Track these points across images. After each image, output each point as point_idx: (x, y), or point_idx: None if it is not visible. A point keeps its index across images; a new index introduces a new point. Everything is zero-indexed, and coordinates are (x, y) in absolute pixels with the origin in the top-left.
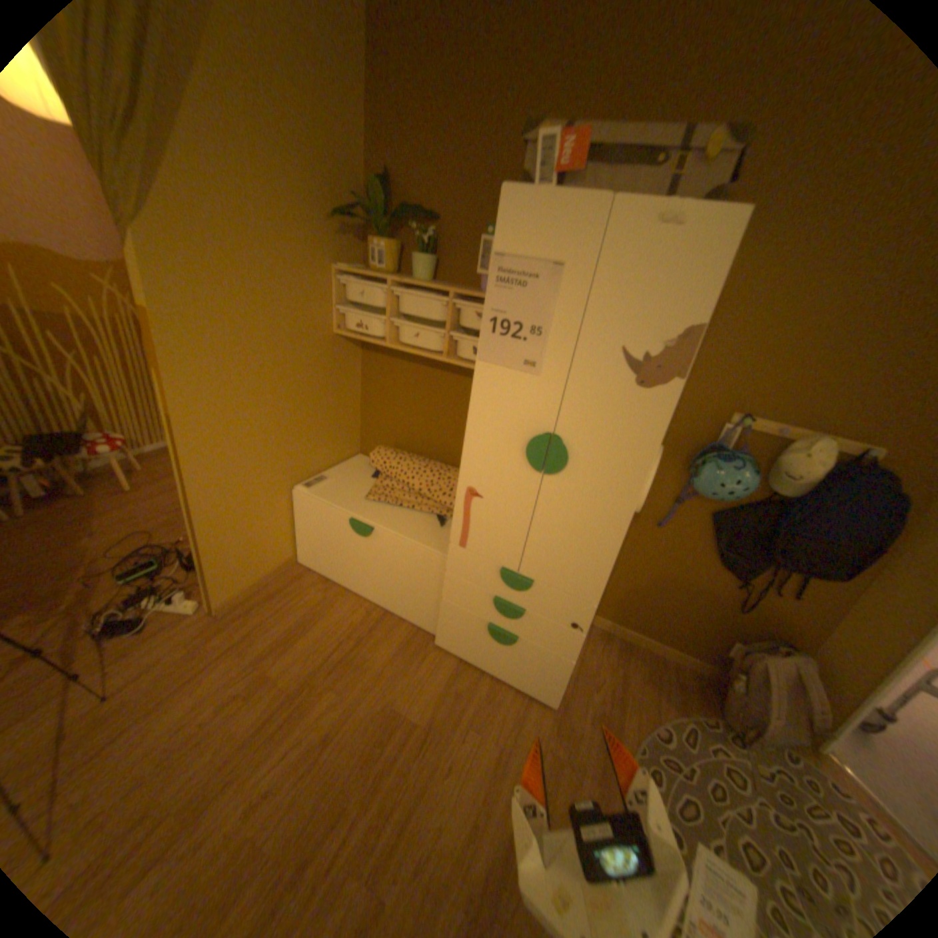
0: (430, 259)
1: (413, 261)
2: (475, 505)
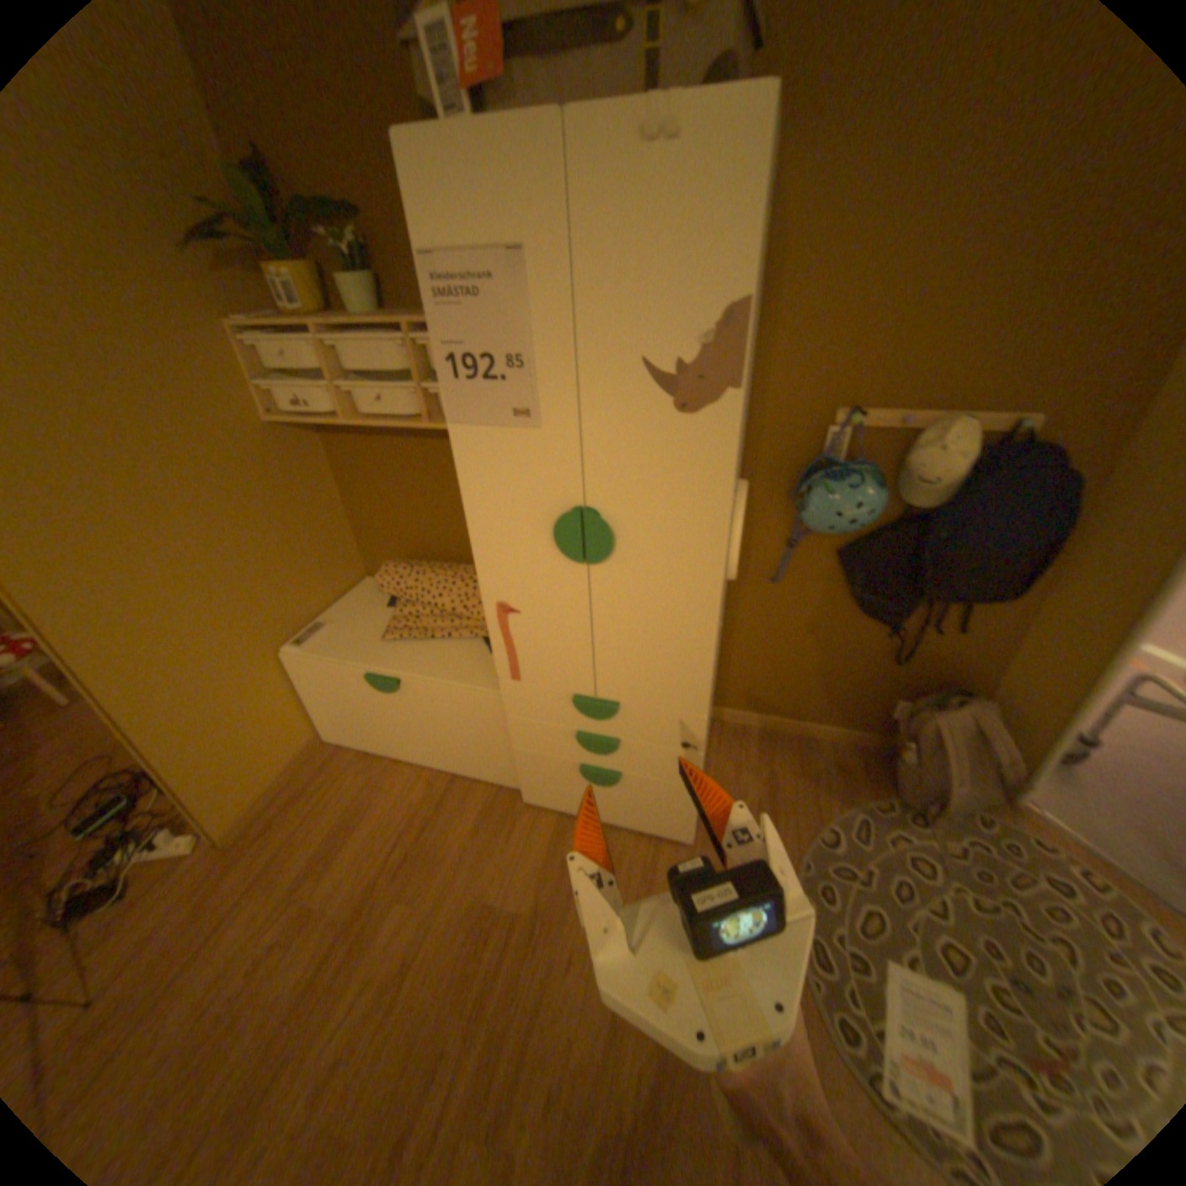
0: (361, 278)
1: (339, 286)
2: (514, 625)
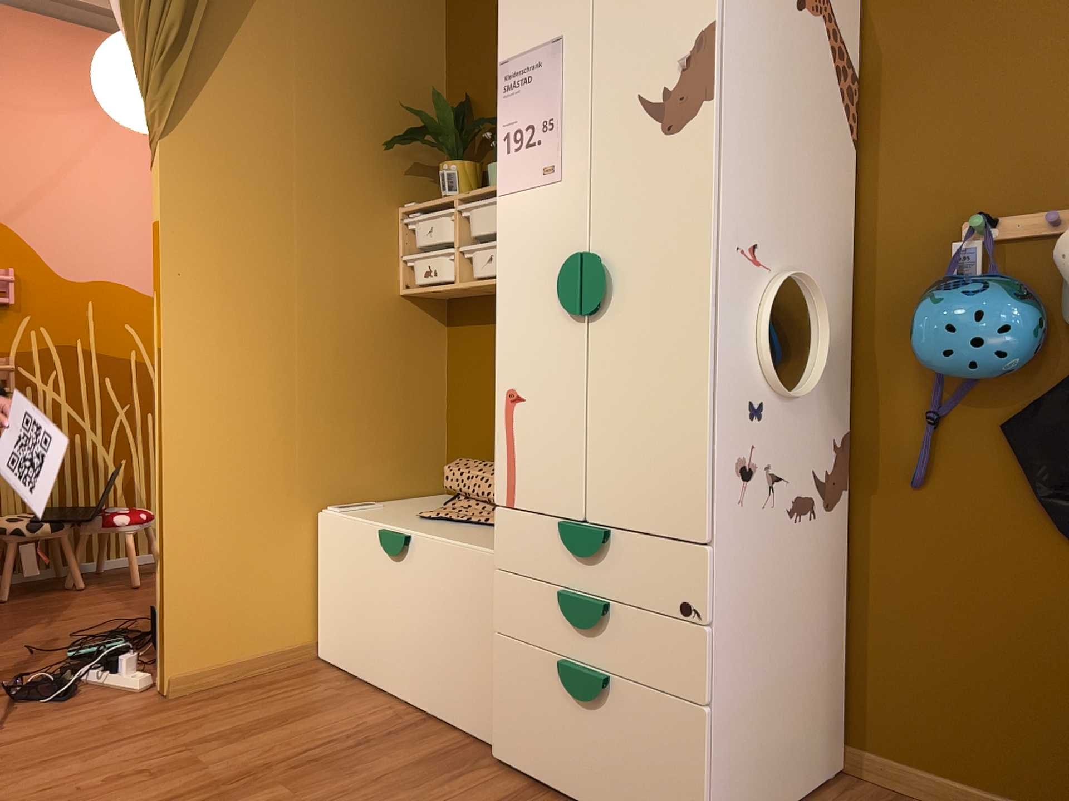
0: None
1: (489, 172)
2: (517, 416)
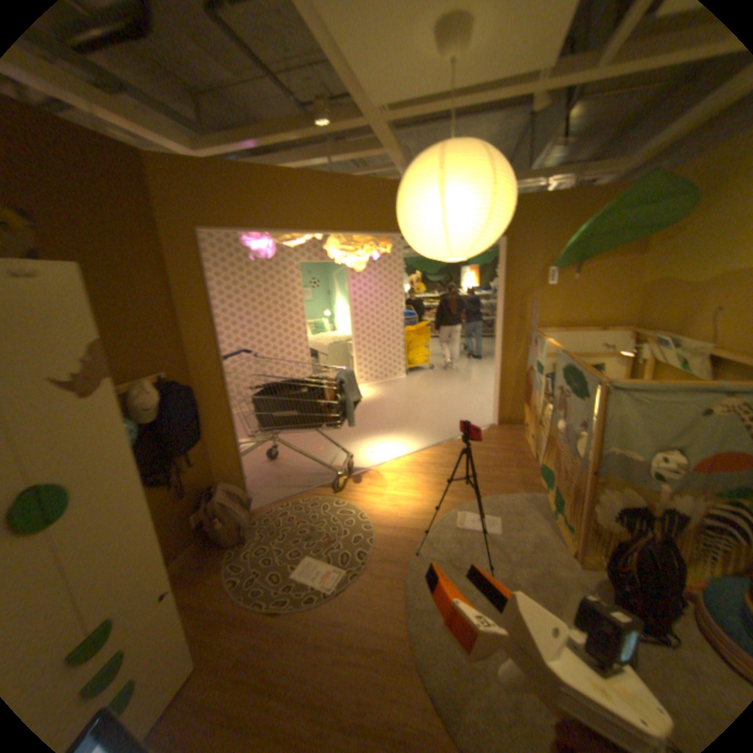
0: None
1: None
2: None
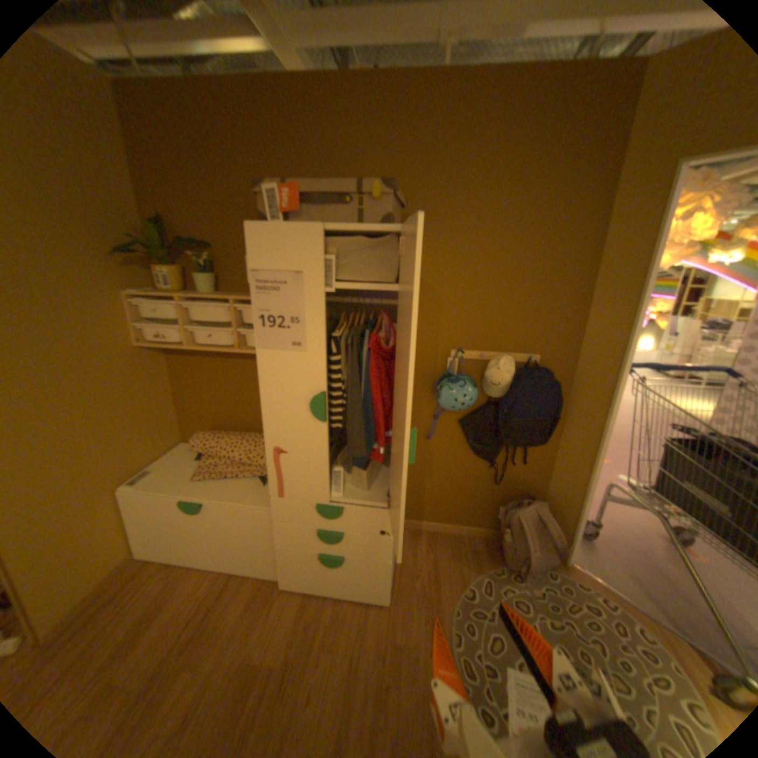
0: (209, 277)
1: (196, 279)
2: (283, 460)
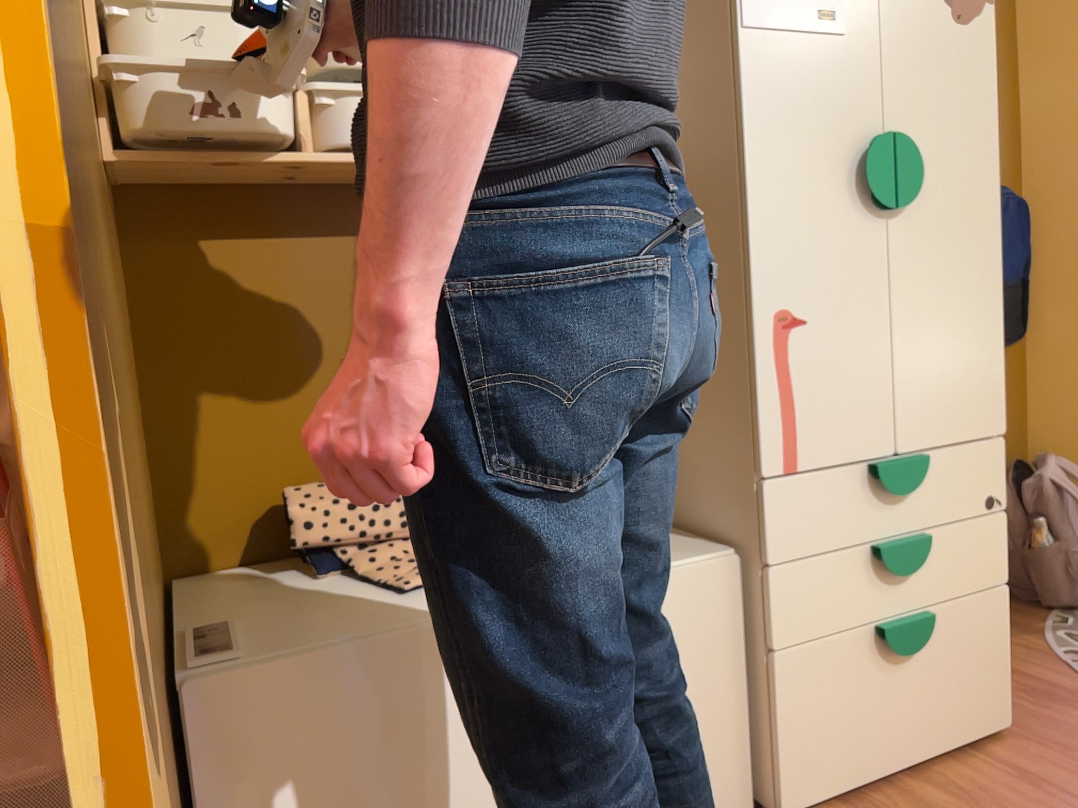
0: None
1: None
2: (797, 347)
